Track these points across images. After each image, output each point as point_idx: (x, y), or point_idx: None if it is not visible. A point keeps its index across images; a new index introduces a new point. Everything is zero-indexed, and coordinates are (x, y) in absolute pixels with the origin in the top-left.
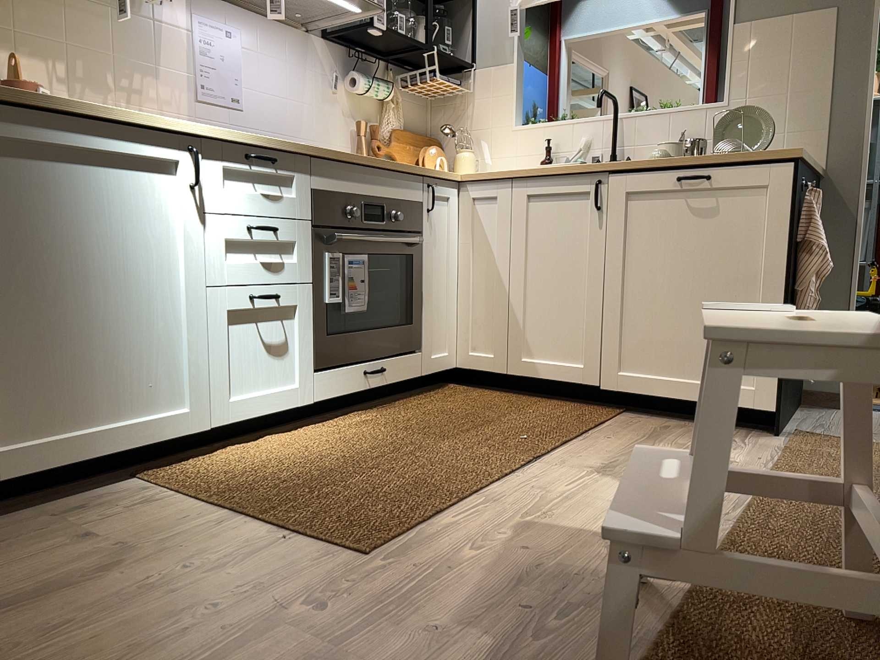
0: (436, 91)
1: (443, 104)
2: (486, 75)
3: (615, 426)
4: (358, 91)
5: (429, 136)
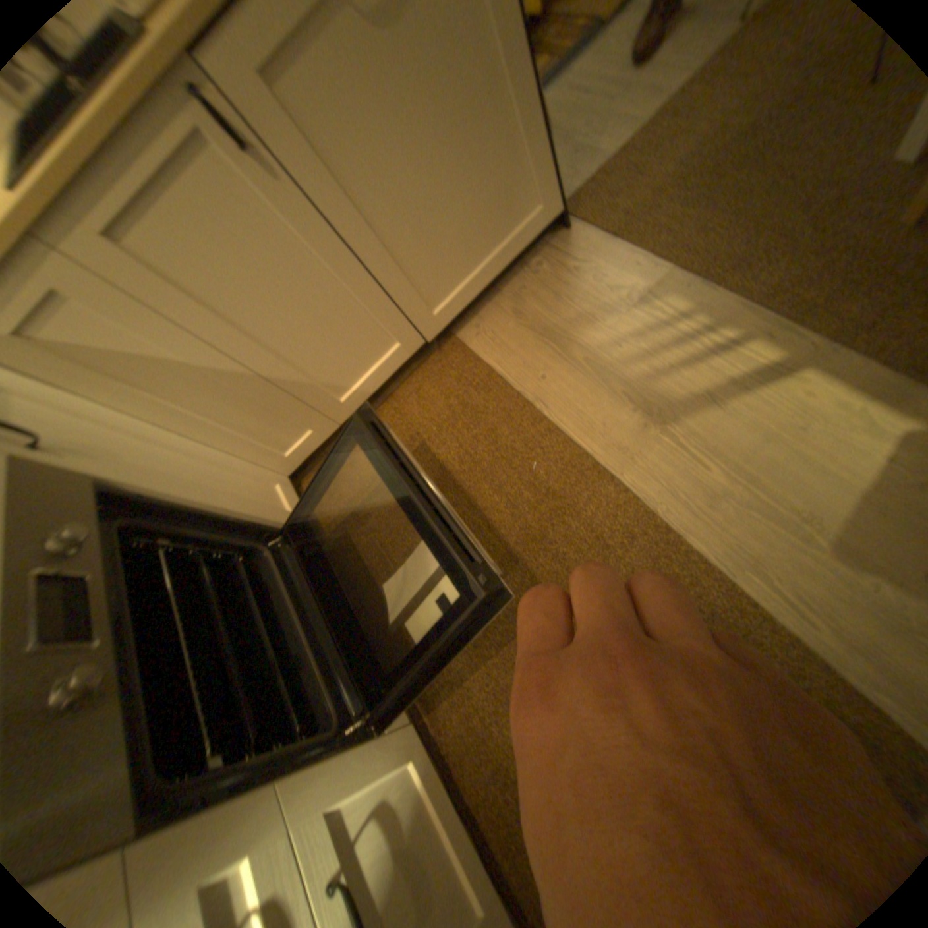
0: None
1: None
2: None
3: (514, 362)
4: None
5: None
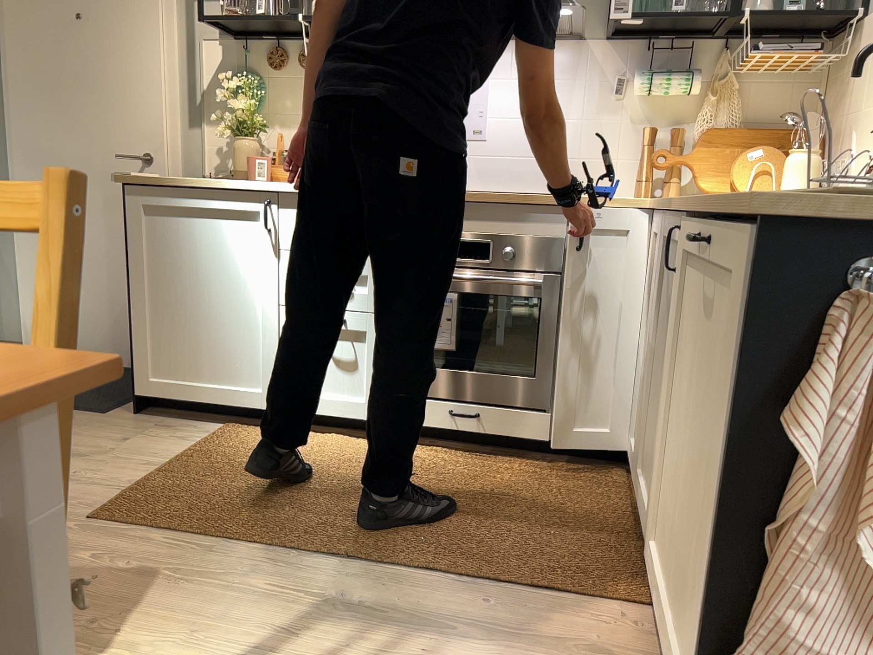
0: (785, 66)
1: (833, 77)
2: (872, 25)
3: (543, 605)
4: (634, 93)
5: (773, 133)
